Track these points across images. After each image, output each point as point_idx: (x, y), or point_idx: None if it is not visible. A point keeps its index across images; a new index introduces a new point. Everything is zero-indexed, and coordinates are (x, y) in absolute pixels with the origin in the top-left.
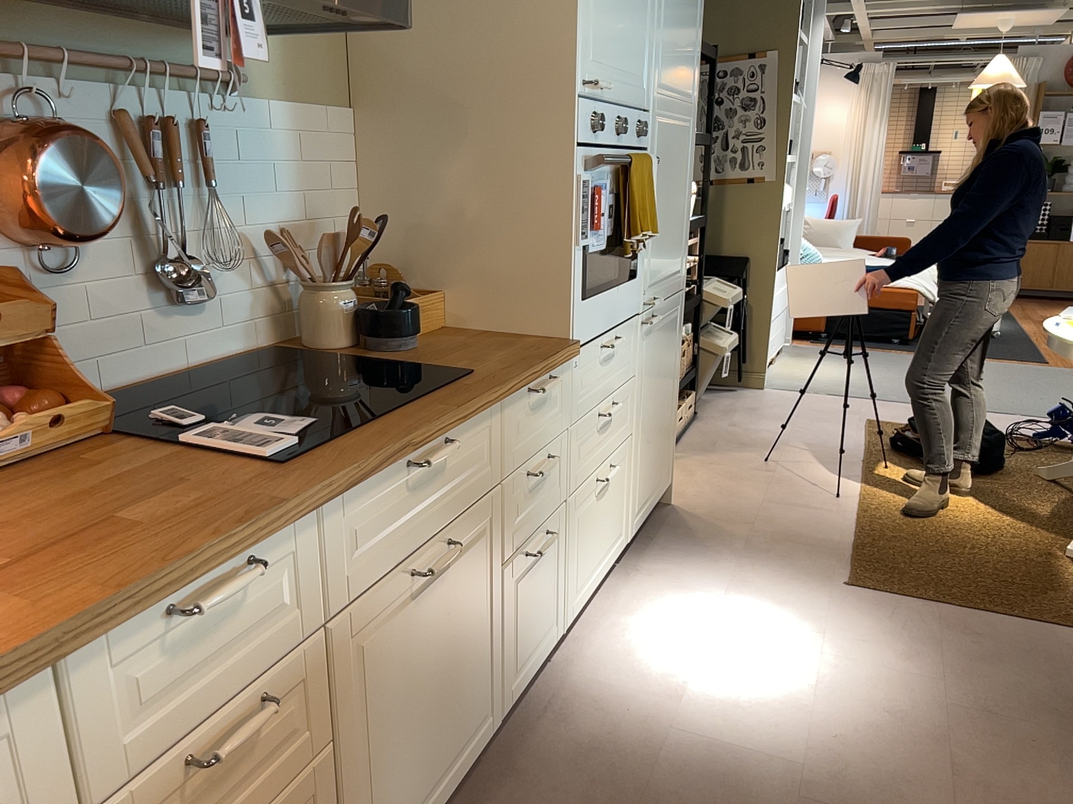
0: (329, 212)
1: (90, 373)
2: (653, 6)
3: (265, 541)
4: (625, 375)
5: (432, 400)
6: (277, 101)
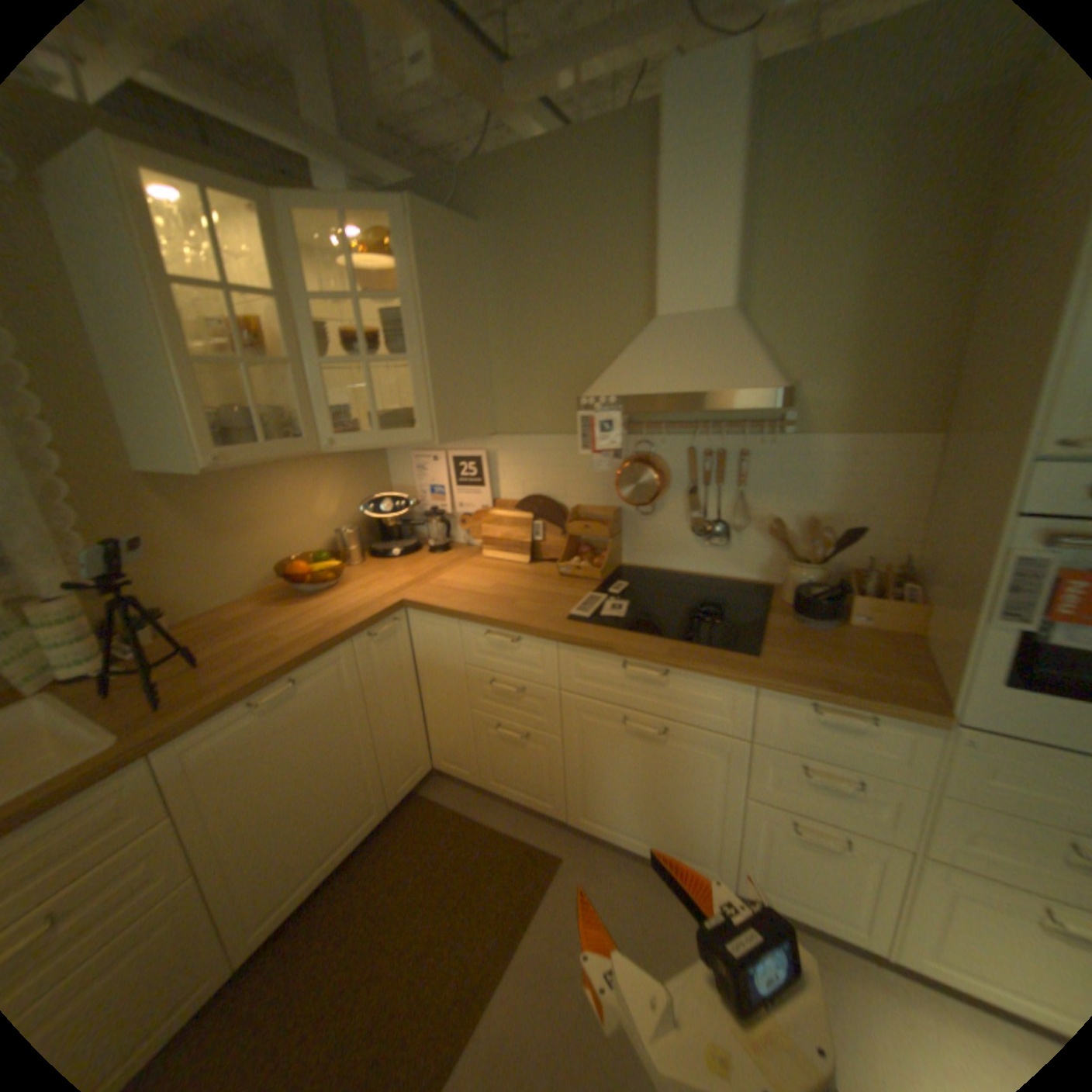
0: (878, 513)
1: (656, 559)
2: None
3: (525, 635)
4: None
5: (681, 648)
6: (832, 433)
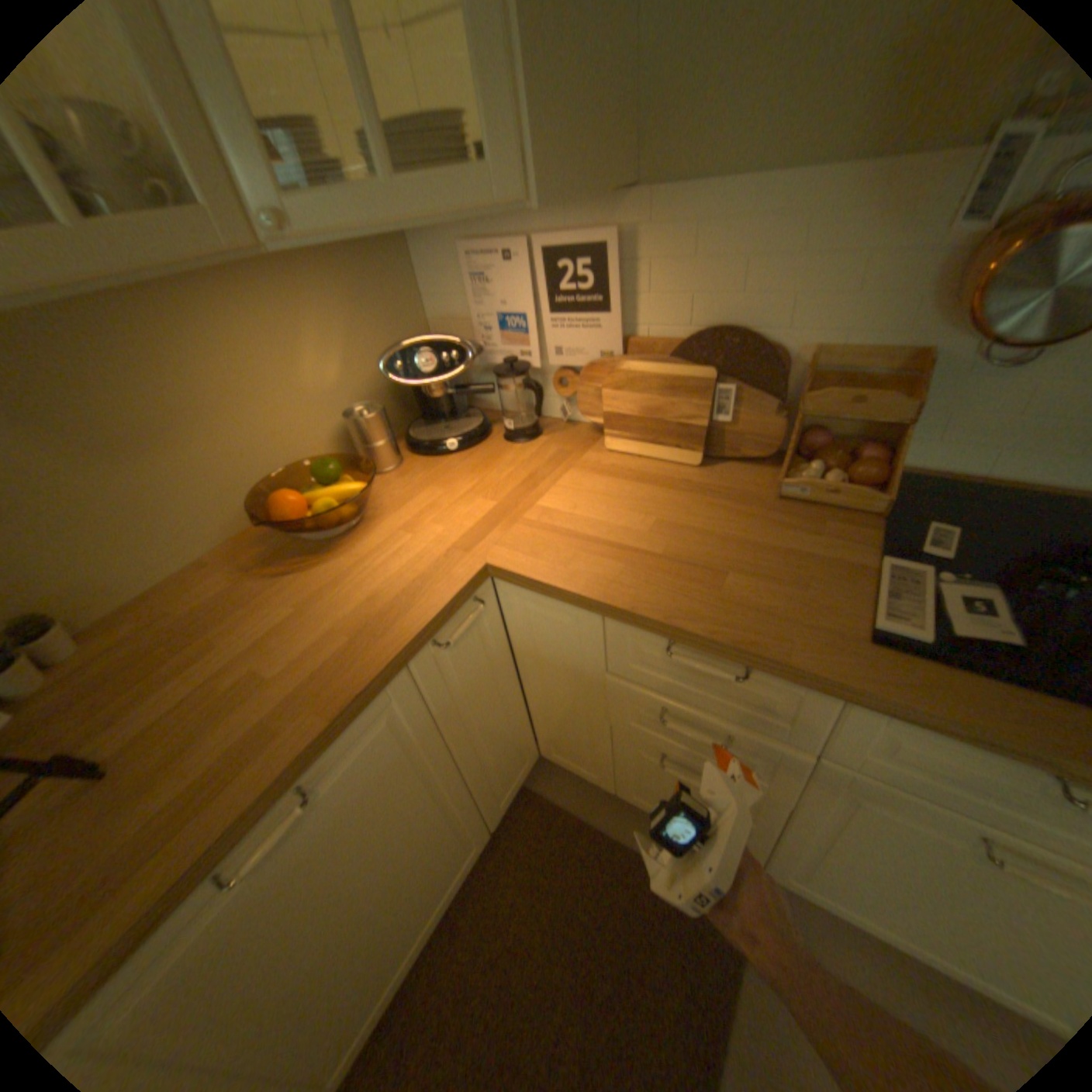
0: None
1: (988, 458)
2: None
3: (770, 672)
4: None
5: None
6: None
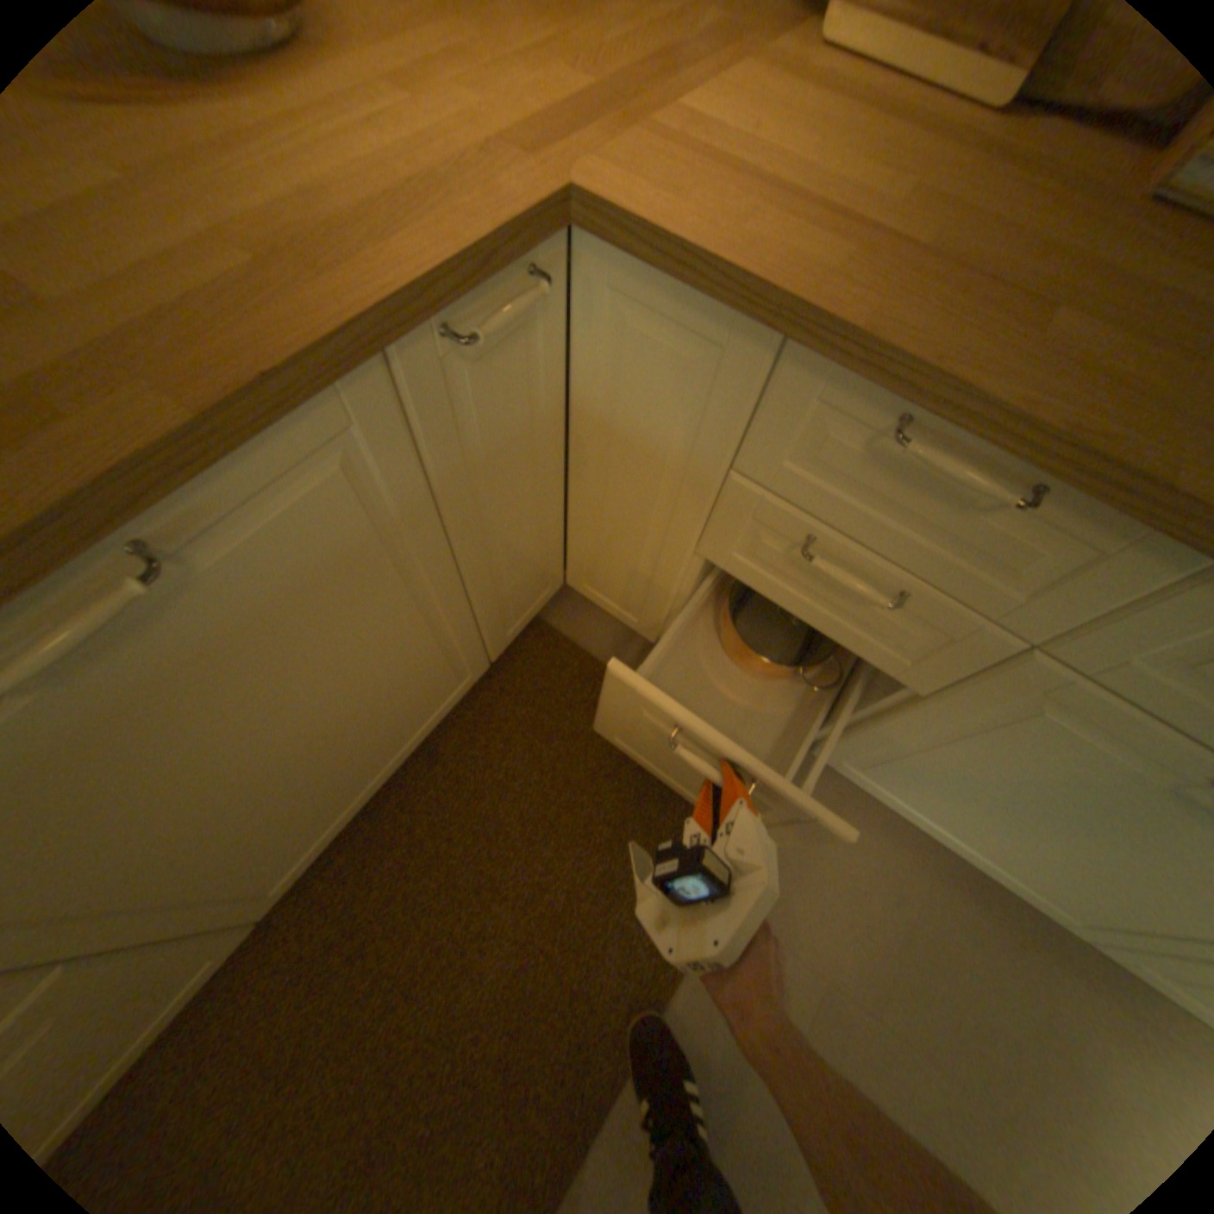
0: None
1: None
2: None
3: (1100, 498)
4: None
5: None
6: None
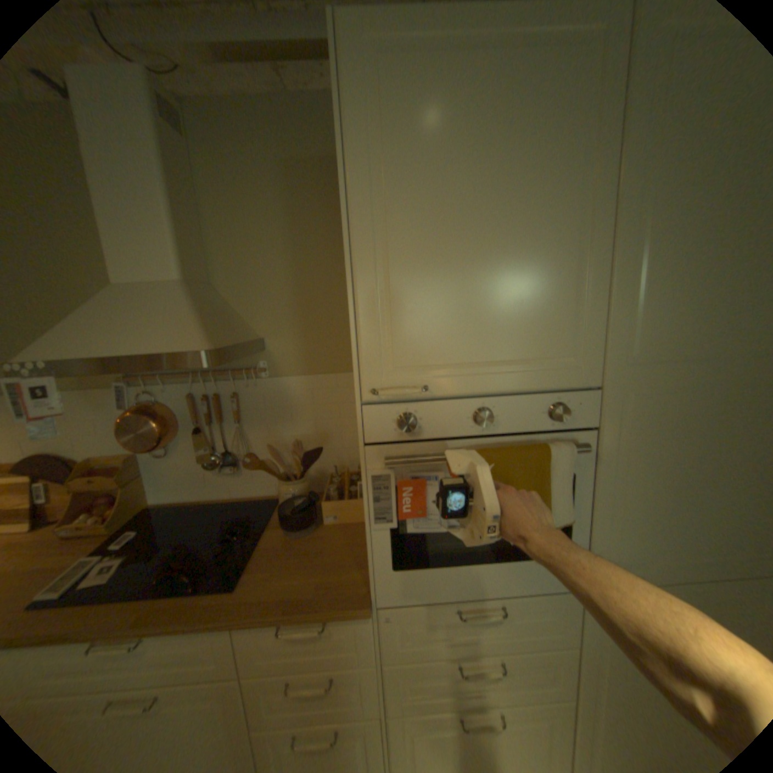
0: (337, 430)
1: (180, 495)
2: (598, 268)
3: None
4: (538, 645)
5: (154, 607)
6: (294, 375)
